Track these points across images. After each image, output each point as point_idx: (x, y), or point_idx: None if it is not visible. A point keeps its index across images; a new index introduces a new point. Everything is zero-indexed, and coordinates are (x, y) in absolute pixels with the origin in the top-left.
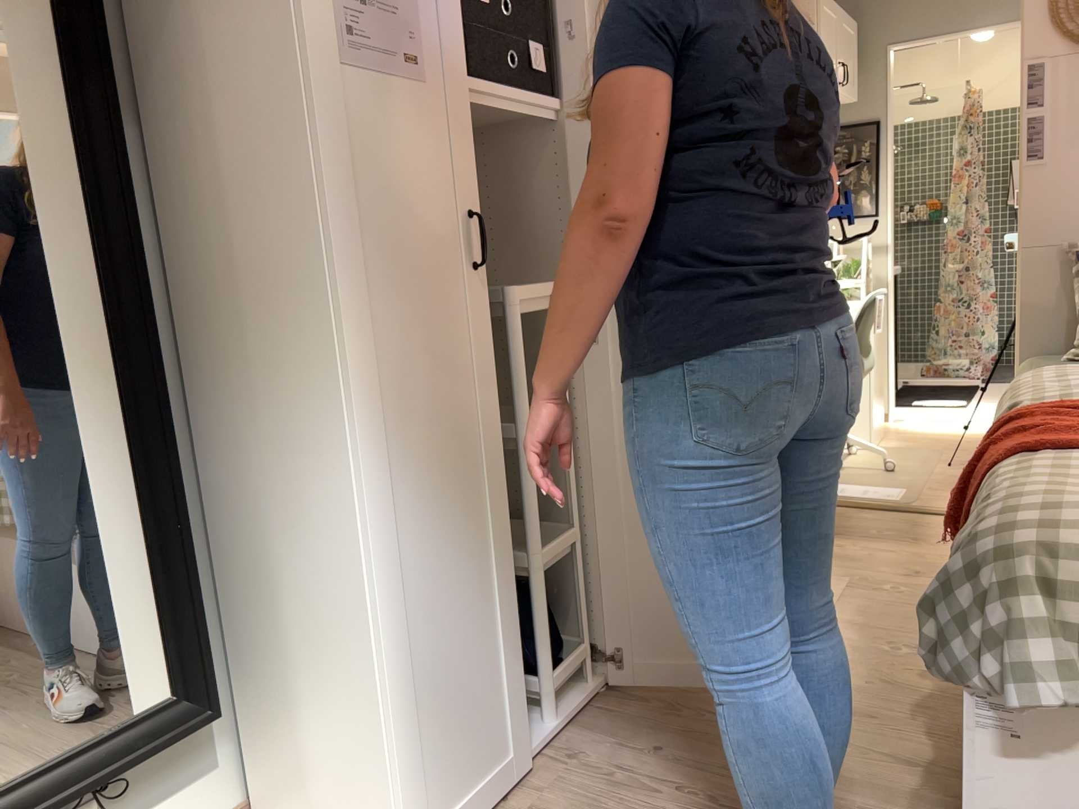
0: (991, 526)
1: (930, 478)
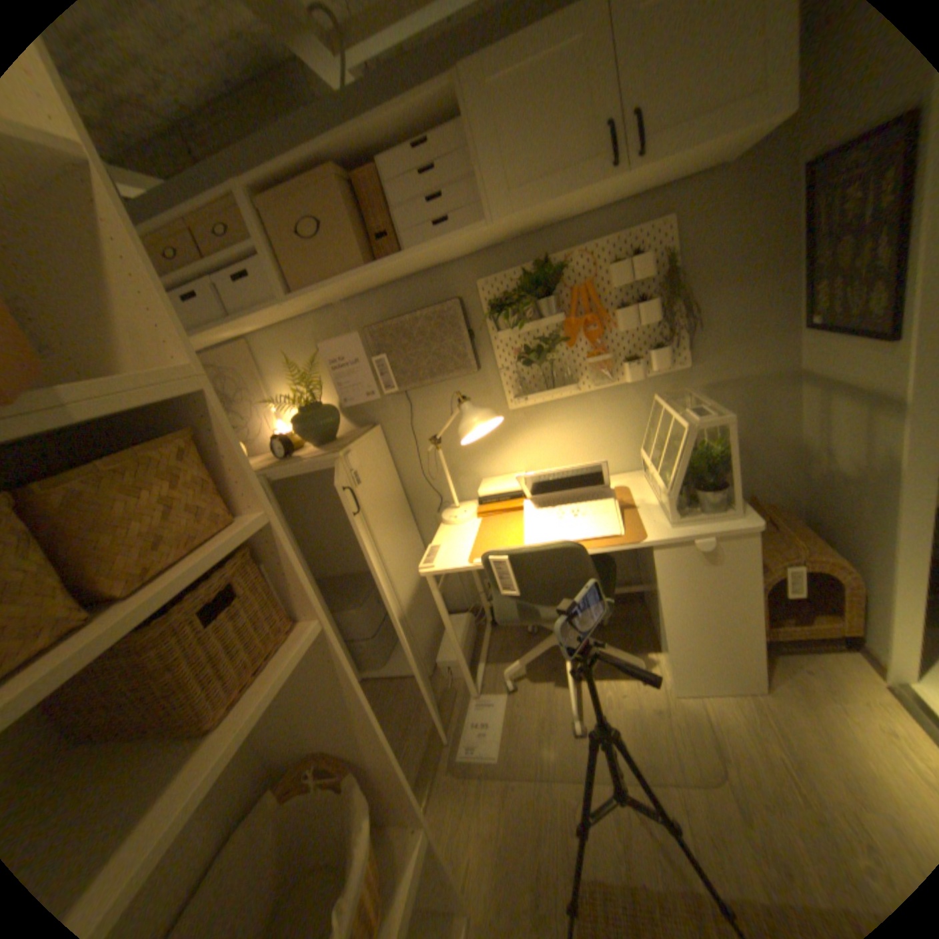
0: None
1: (549, 784)
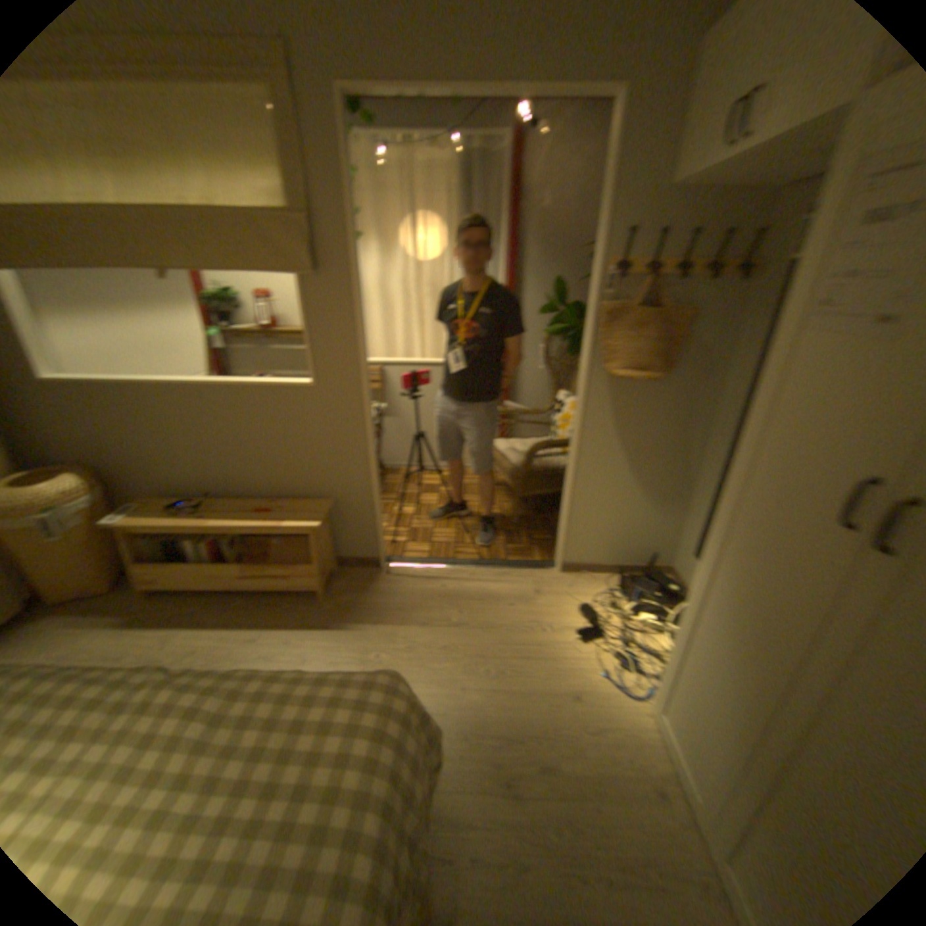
0: (395, 737)
1: None
